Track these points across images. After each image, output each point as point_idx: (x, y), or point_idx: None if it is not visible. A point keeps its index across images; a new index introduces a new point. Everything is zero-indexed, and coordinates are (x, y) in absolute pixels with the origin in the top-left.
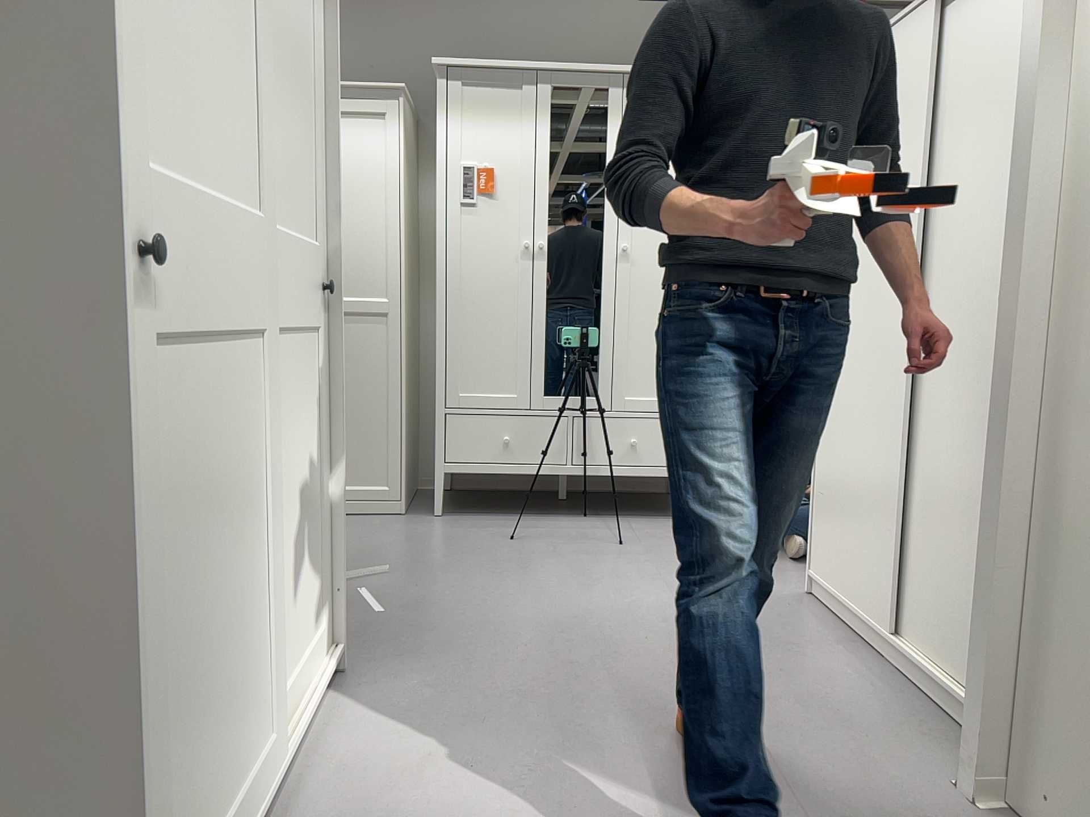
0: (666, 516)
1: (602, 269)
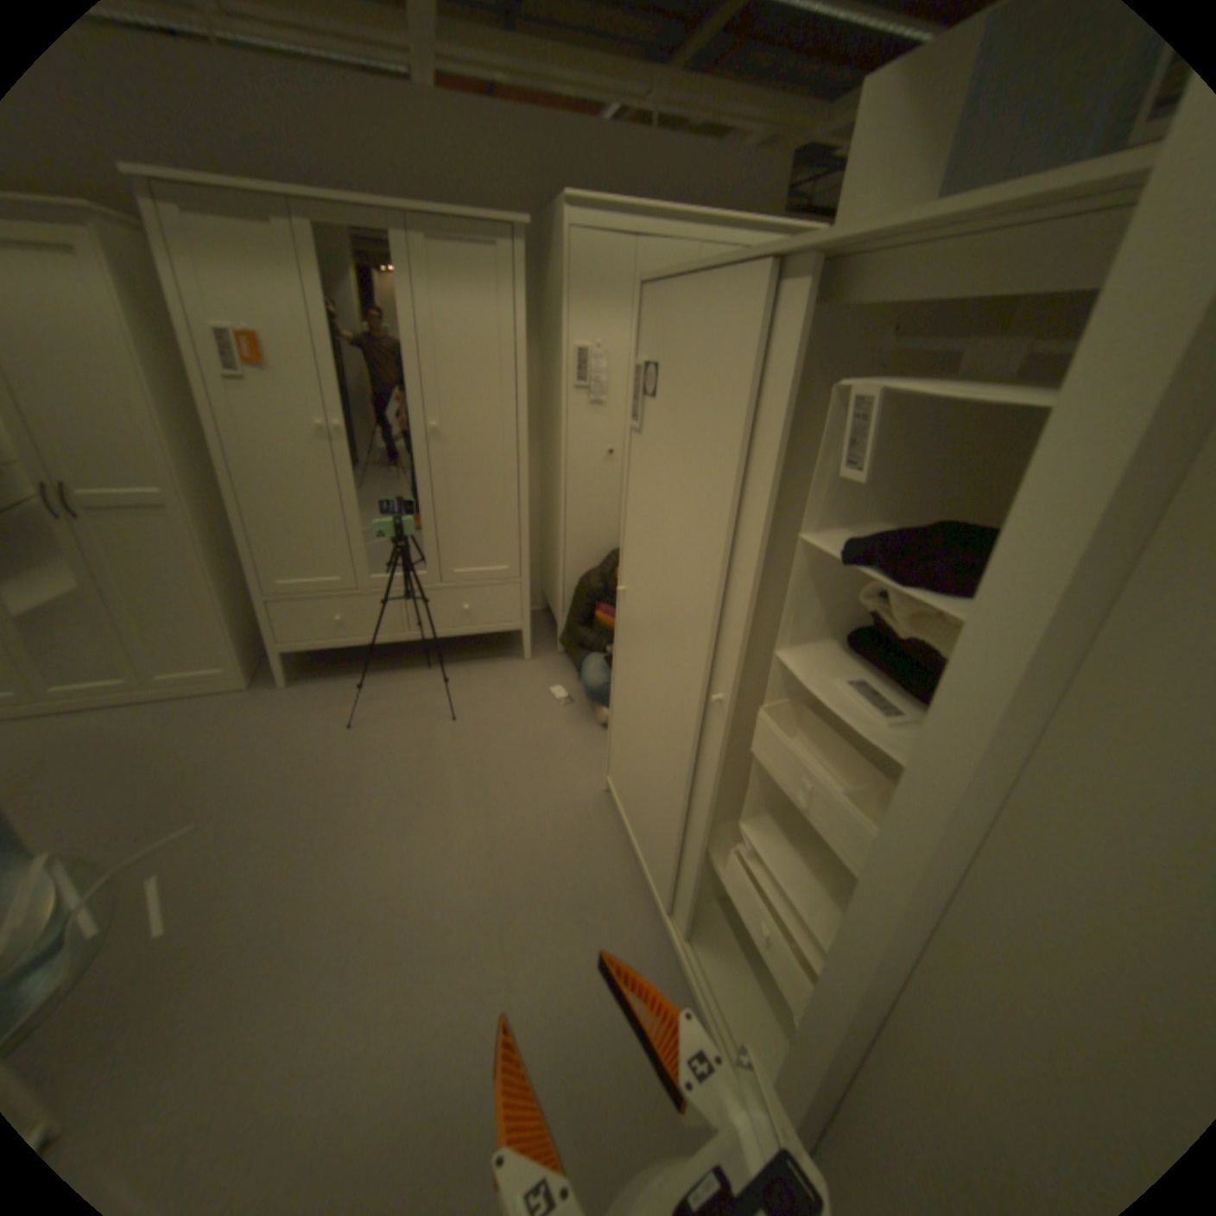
0: (501, 655)
1: (414, 446)
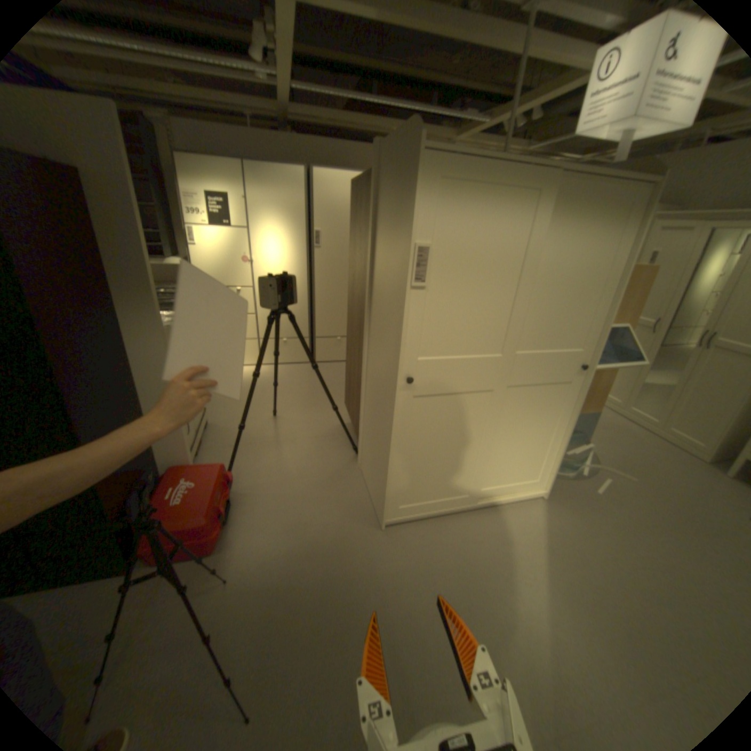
0: None
1: None
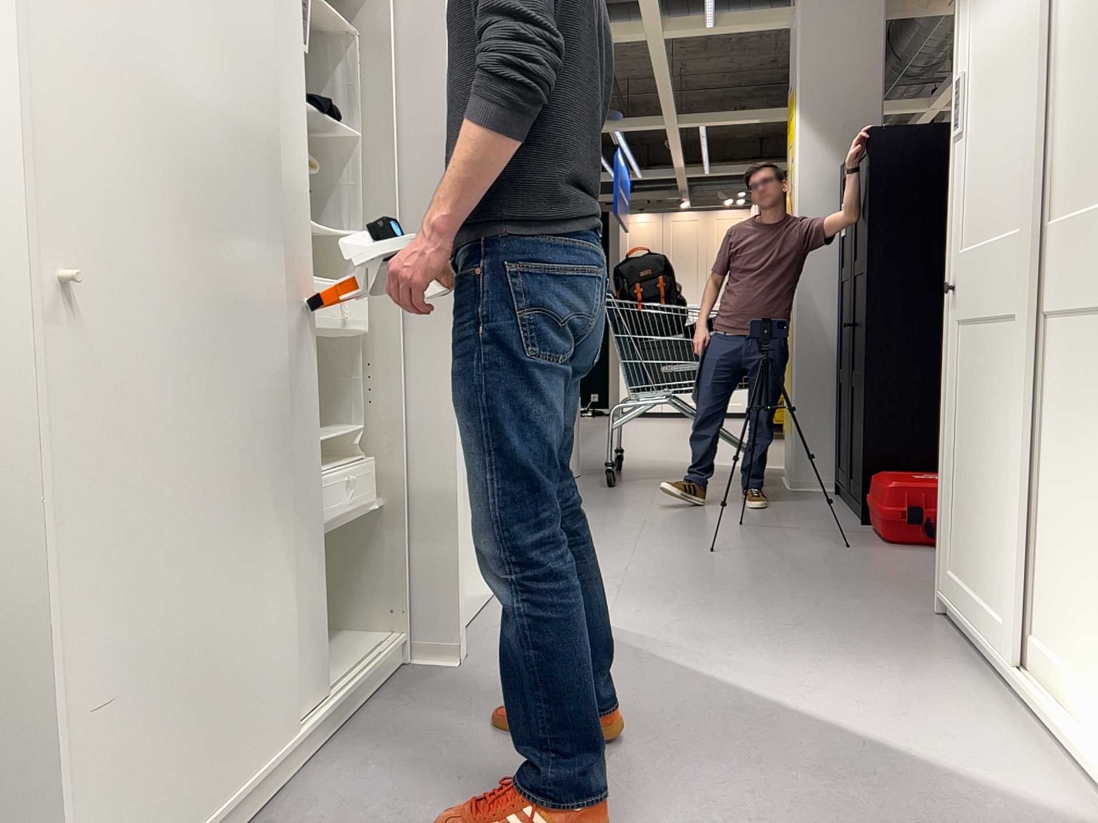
0: None
1: None
